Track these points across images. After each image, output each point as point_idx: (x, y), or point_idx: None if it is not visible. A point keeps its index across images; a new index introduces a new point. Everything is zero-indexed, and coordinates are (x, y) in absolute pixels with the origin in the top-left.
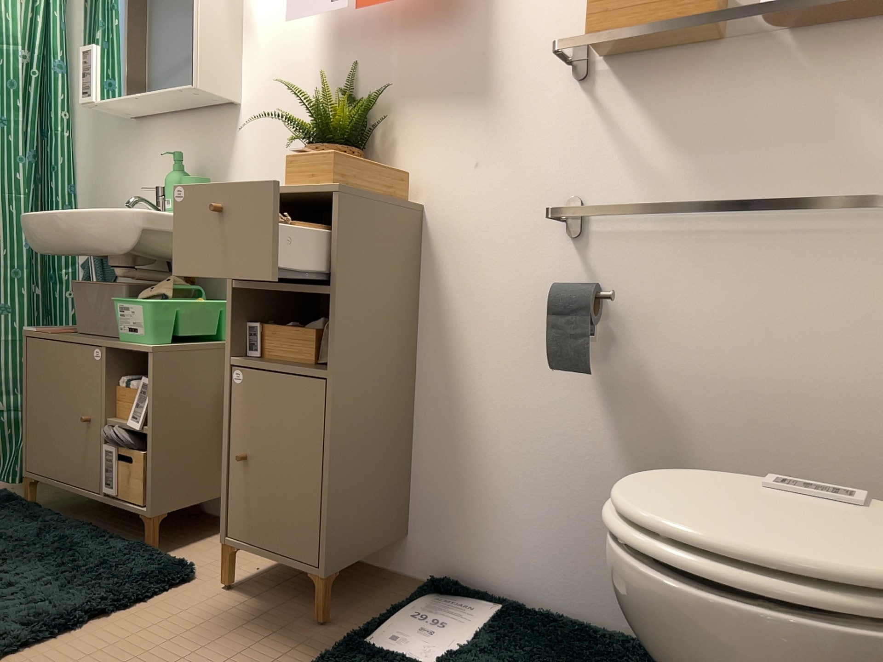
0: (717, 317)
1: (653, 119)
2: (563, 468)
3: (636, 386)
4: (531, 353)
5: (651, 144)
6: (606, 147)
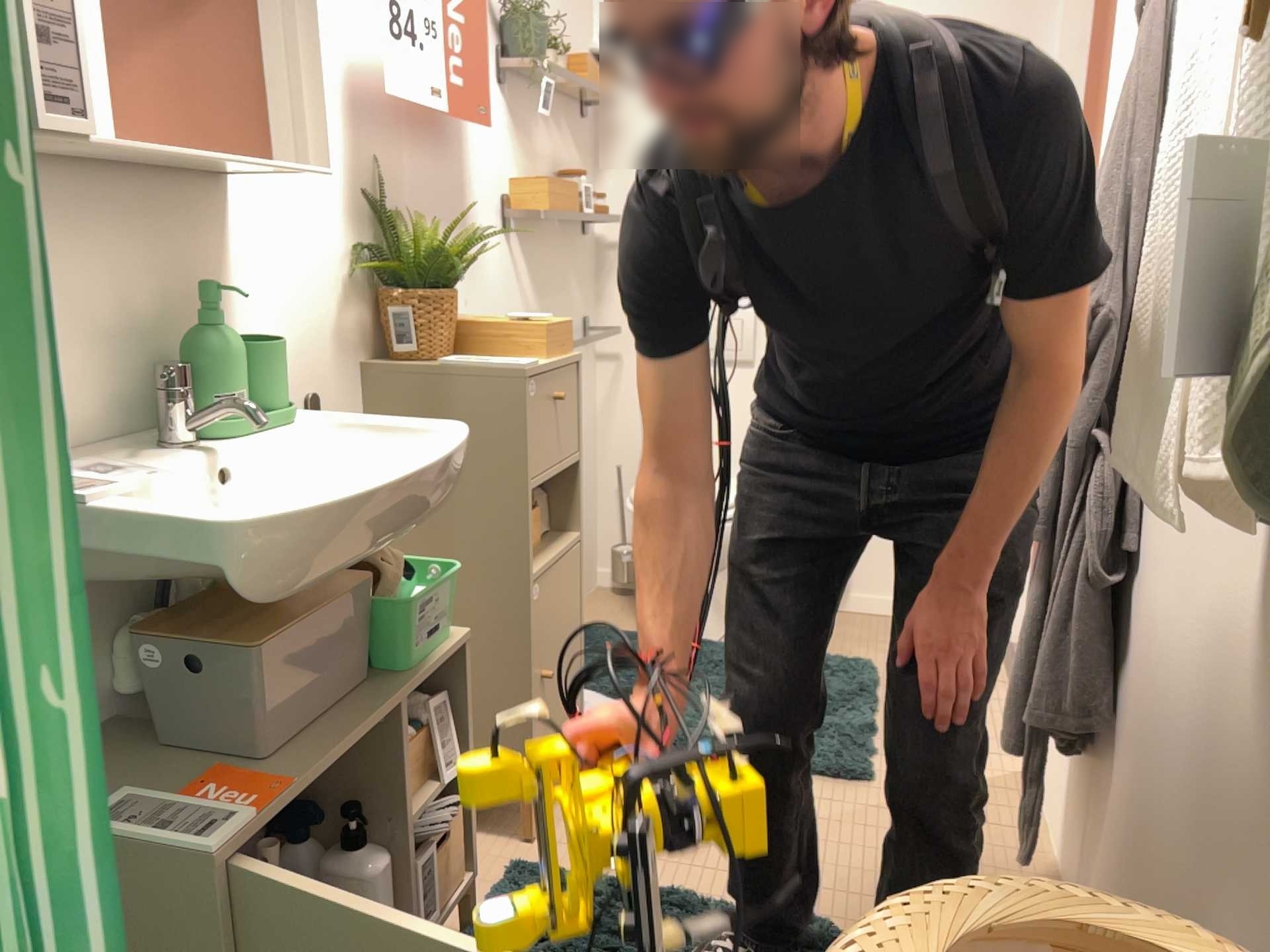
0: None
1: (531, 270)
2: None
3: None
4: None
5: (532, 289)
6: (519, 290)
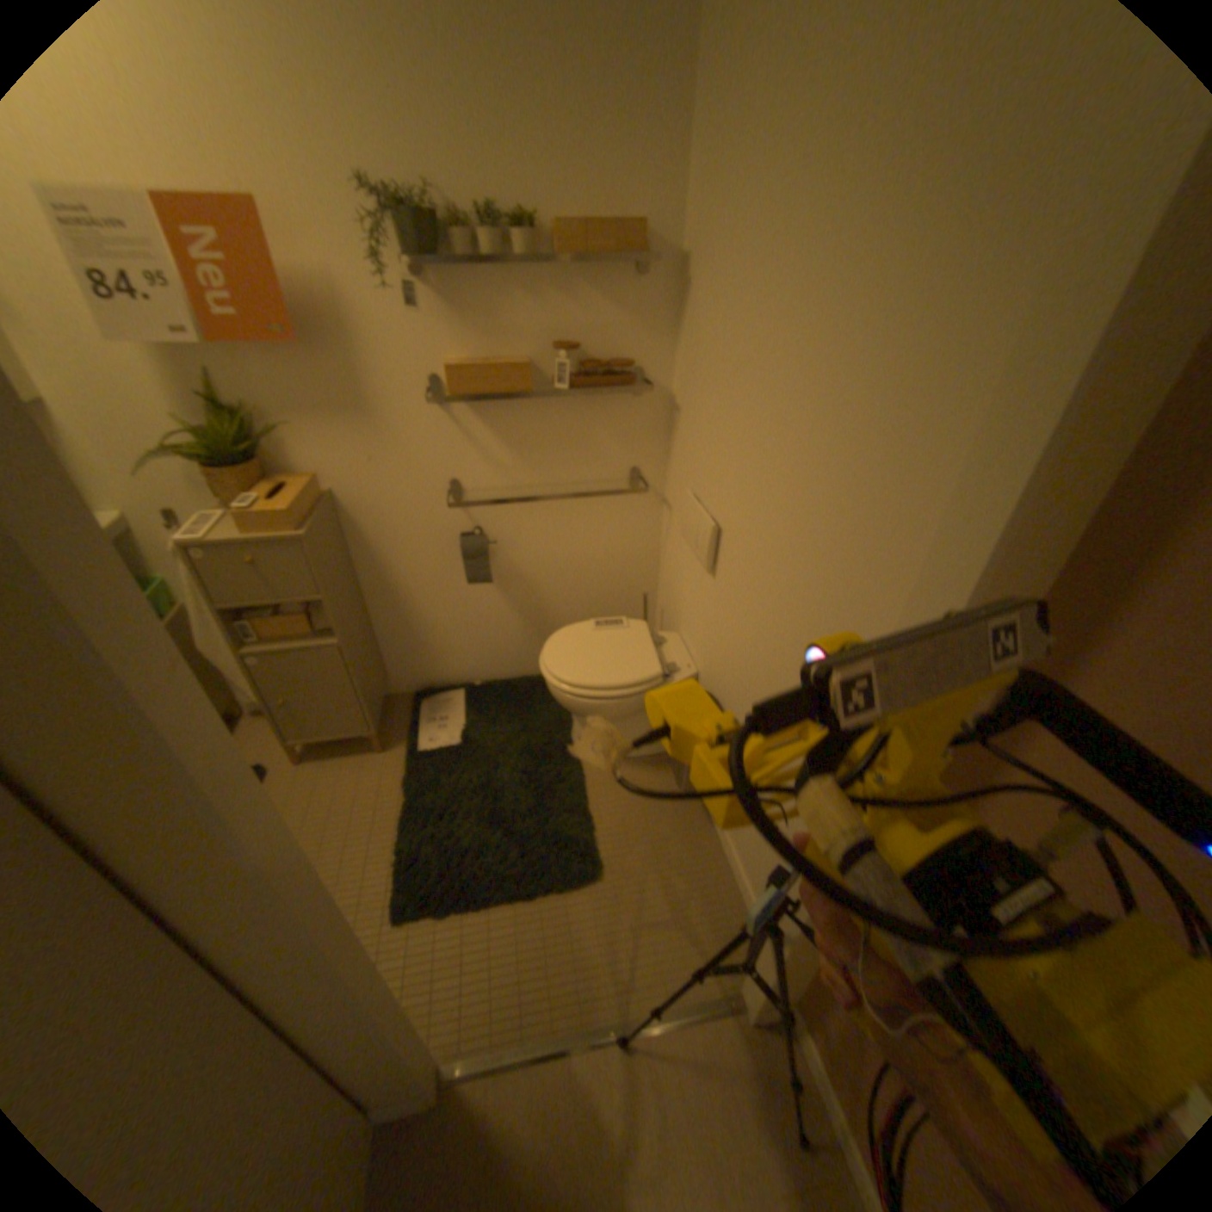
0: (550, 537)
1: (499, 432)
2: (481, 622)
3: (514, 576)
4: (448, 571)
5: (501, 448)
6: (472, 449)
